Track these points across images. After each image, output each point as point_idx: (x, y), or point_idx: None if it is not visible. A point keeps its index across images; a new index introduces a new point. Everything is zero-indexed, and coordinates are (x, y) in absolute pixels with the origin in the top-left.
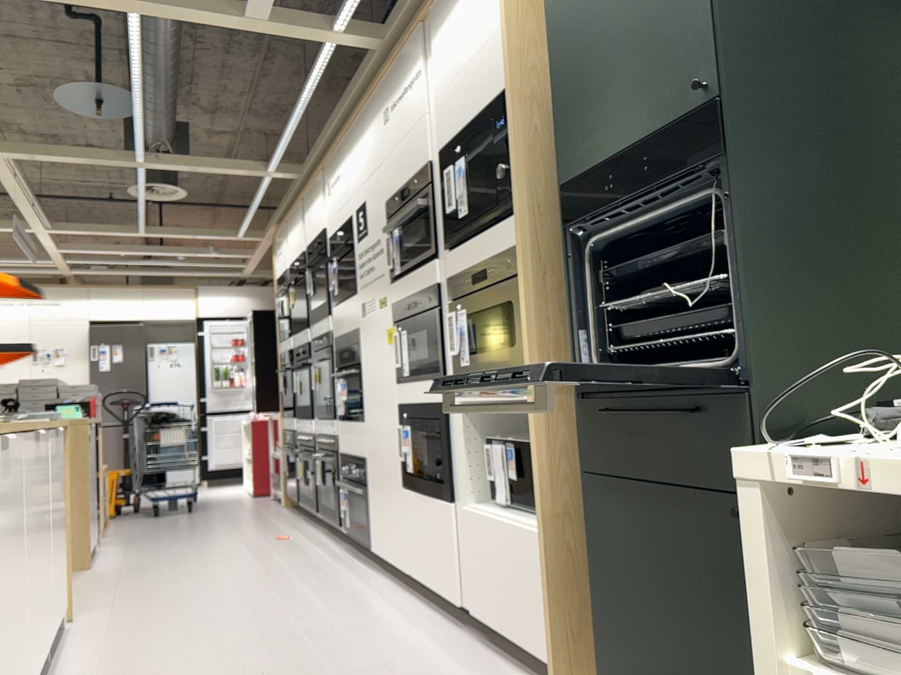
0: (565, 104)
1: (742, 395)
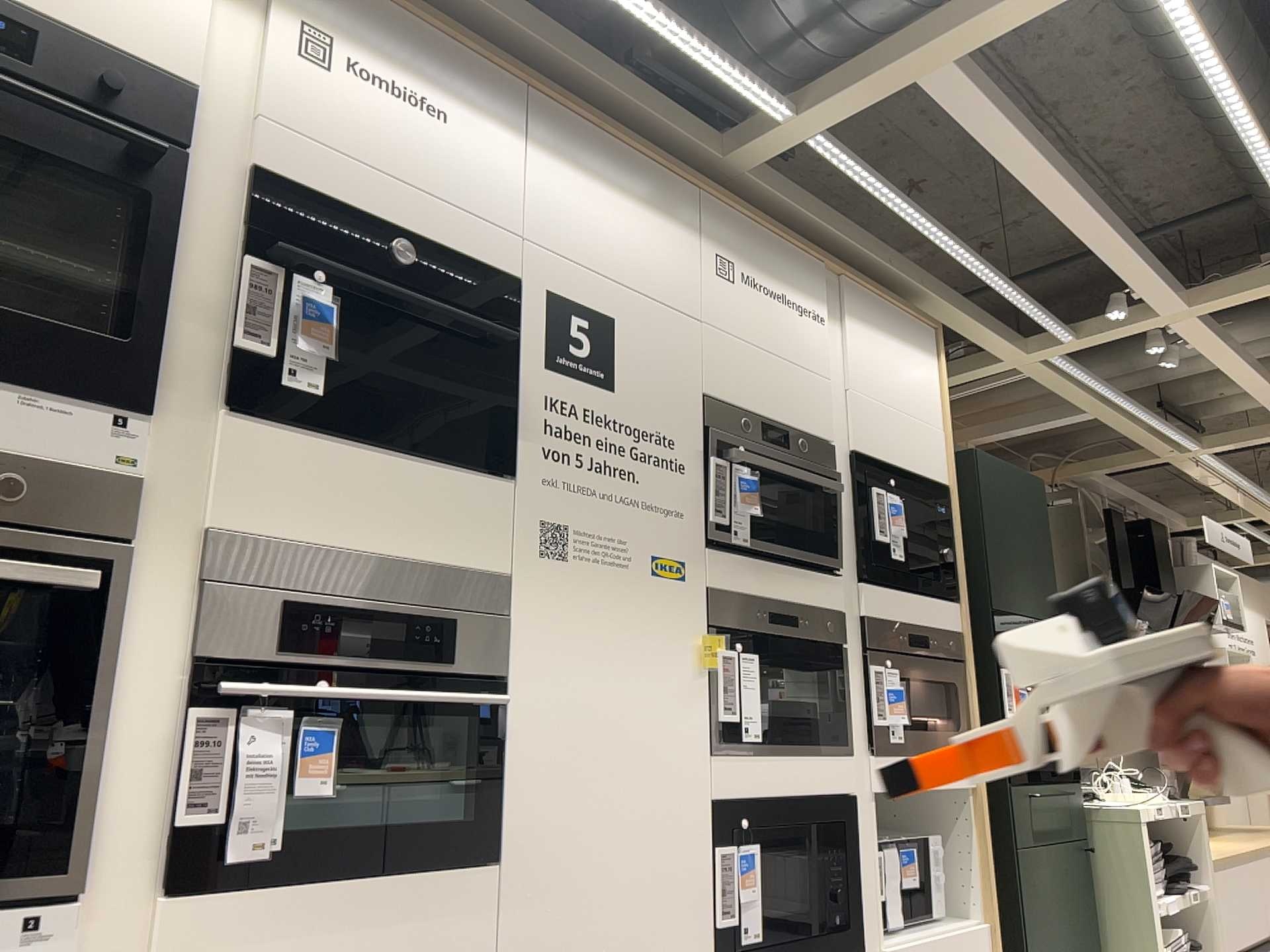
0: (990, 548)
1: (1069, 782)
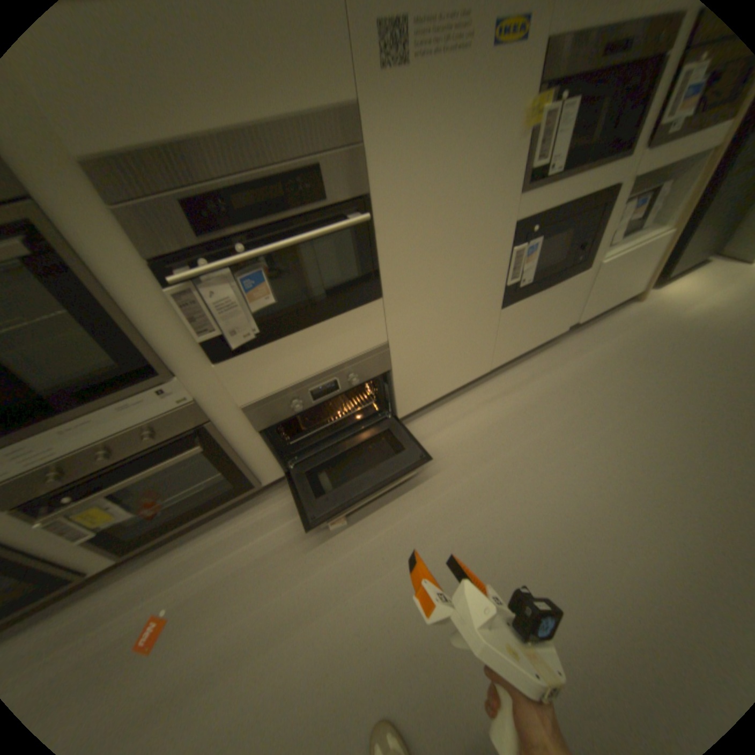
0: None
1: None
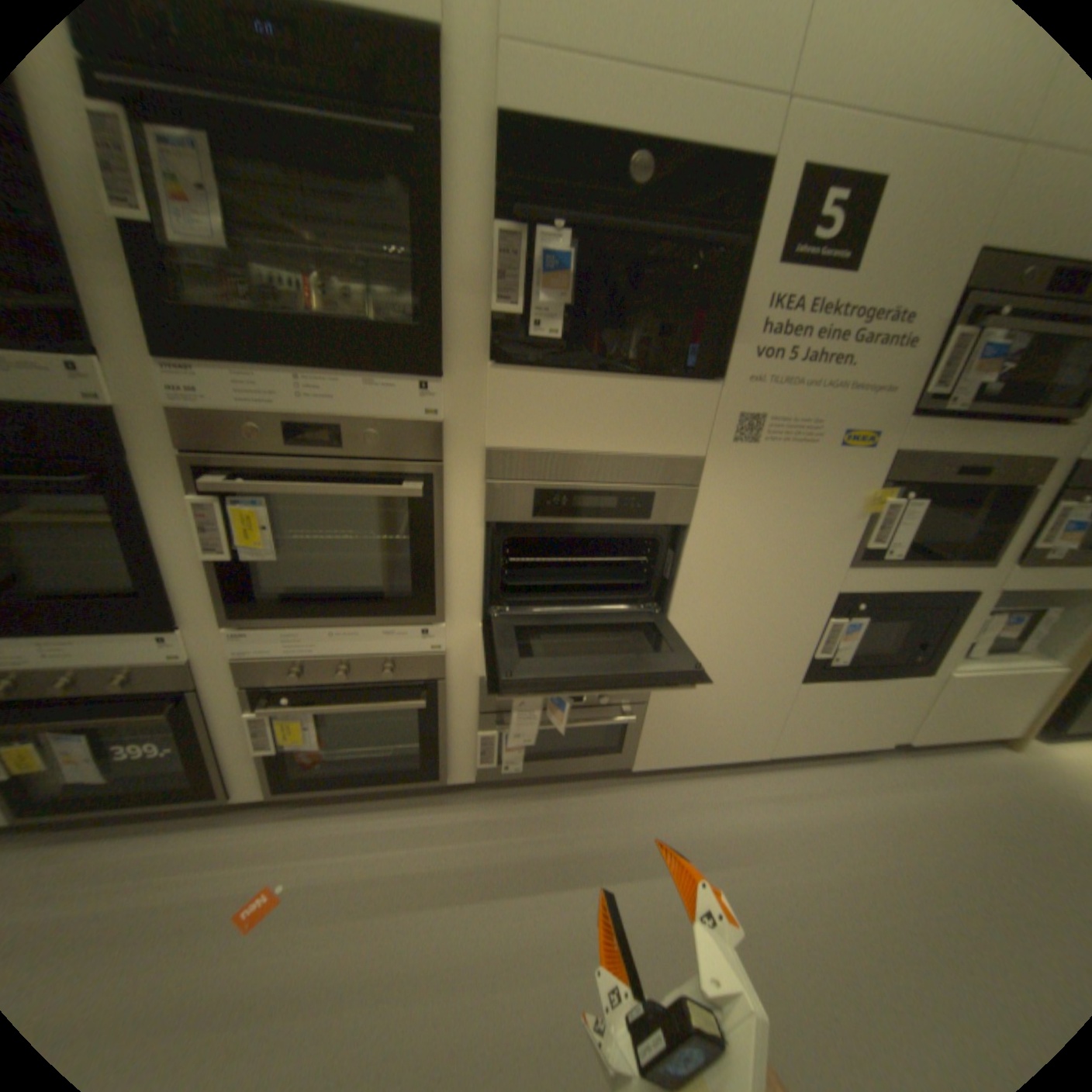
0: None
1: None
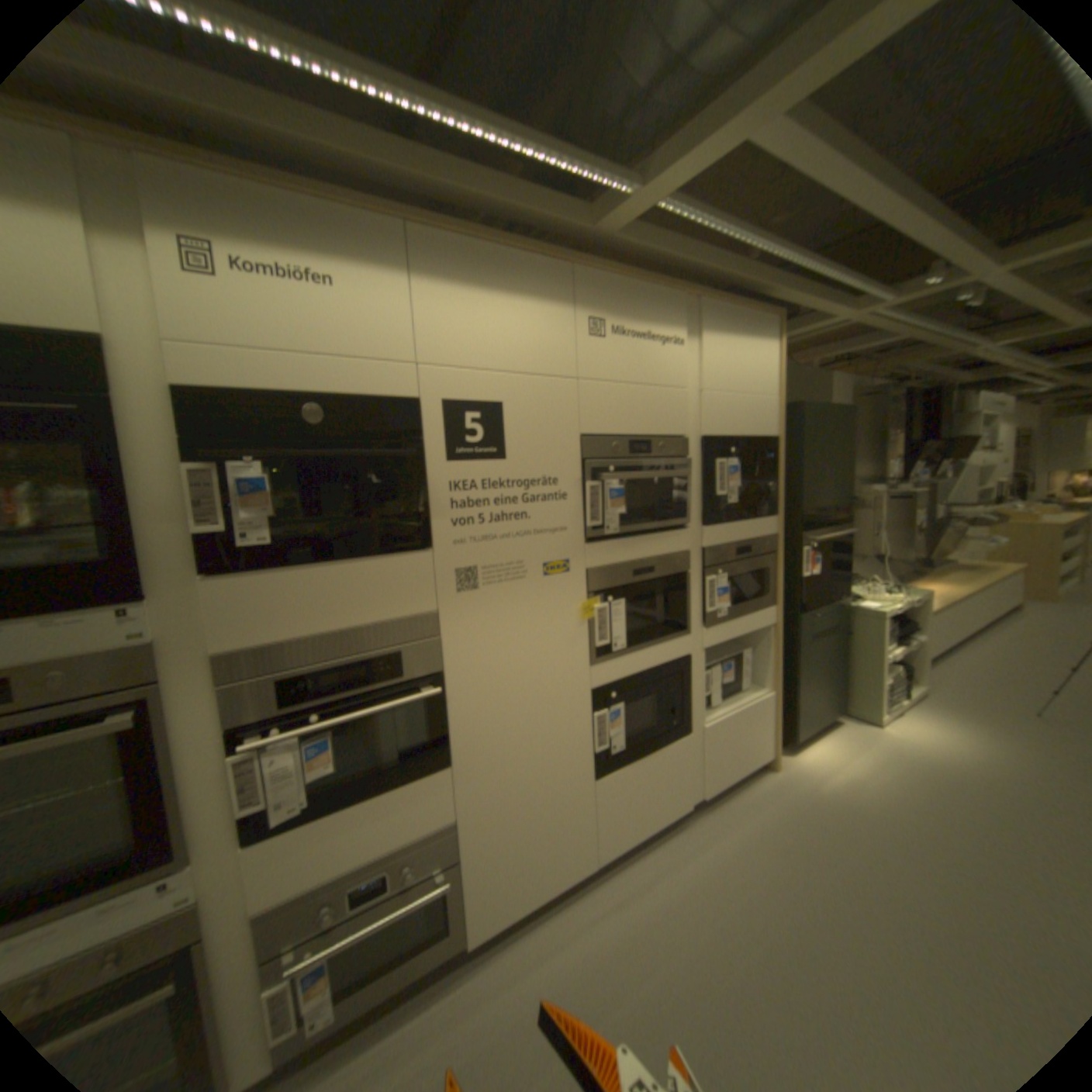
0: (807, 471)
1: (845, 599)
